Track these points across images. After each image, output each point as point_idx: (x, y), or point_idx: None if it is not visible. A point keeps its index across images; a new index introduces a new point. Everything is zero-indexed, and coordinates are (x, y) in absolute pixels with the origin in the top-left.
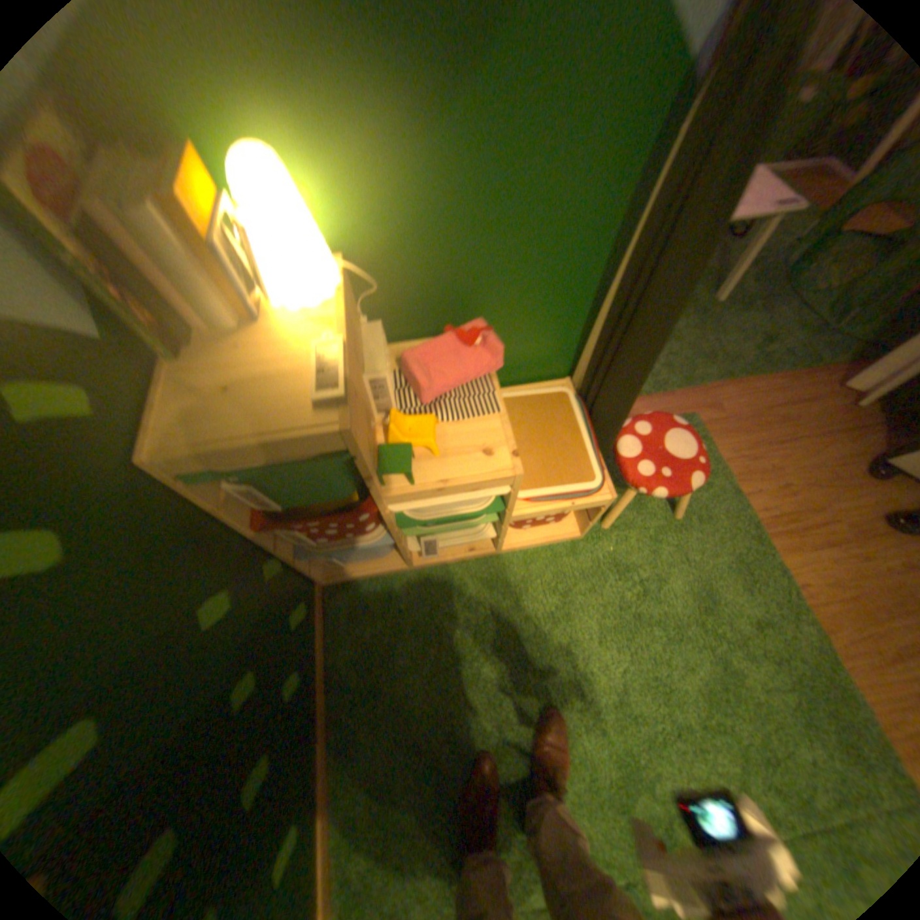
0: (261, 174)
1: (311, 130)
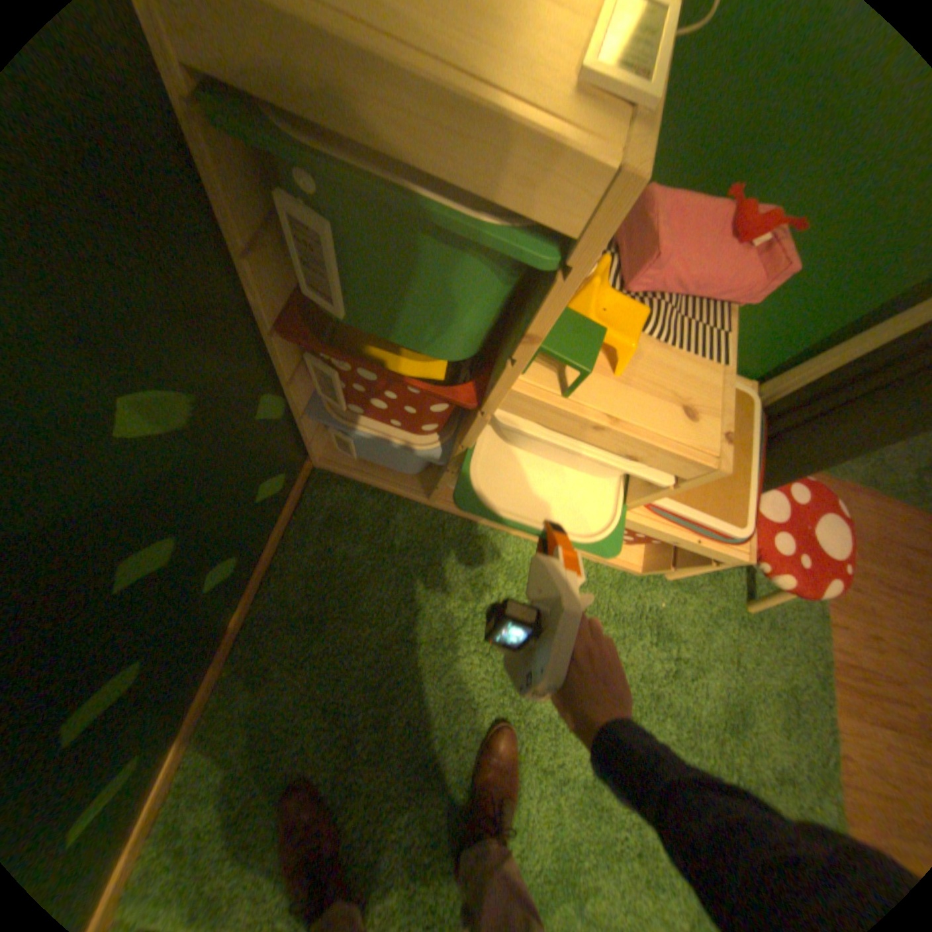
0: None
1: None
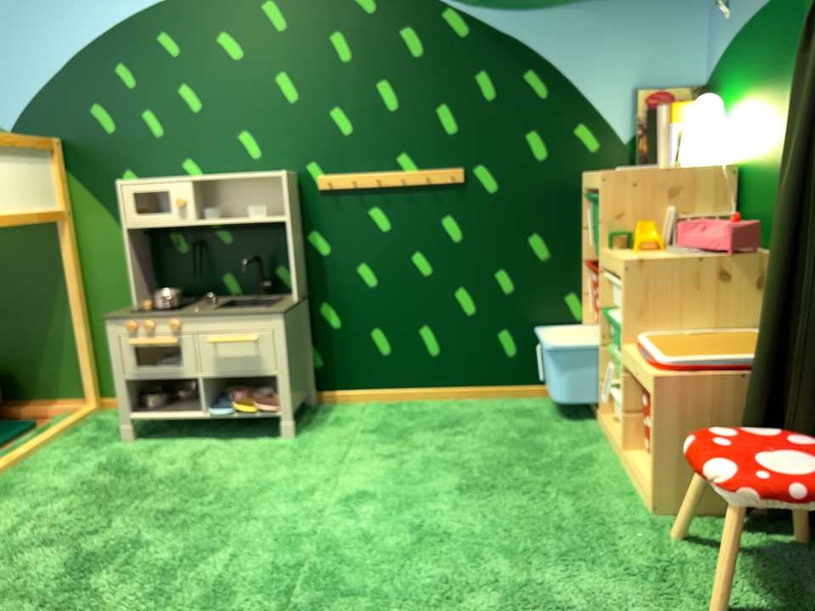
0: (699, 105)
1: (746, 98)
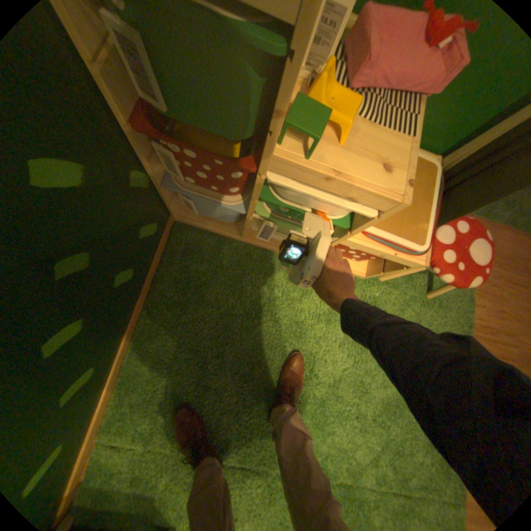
0: None
1: None
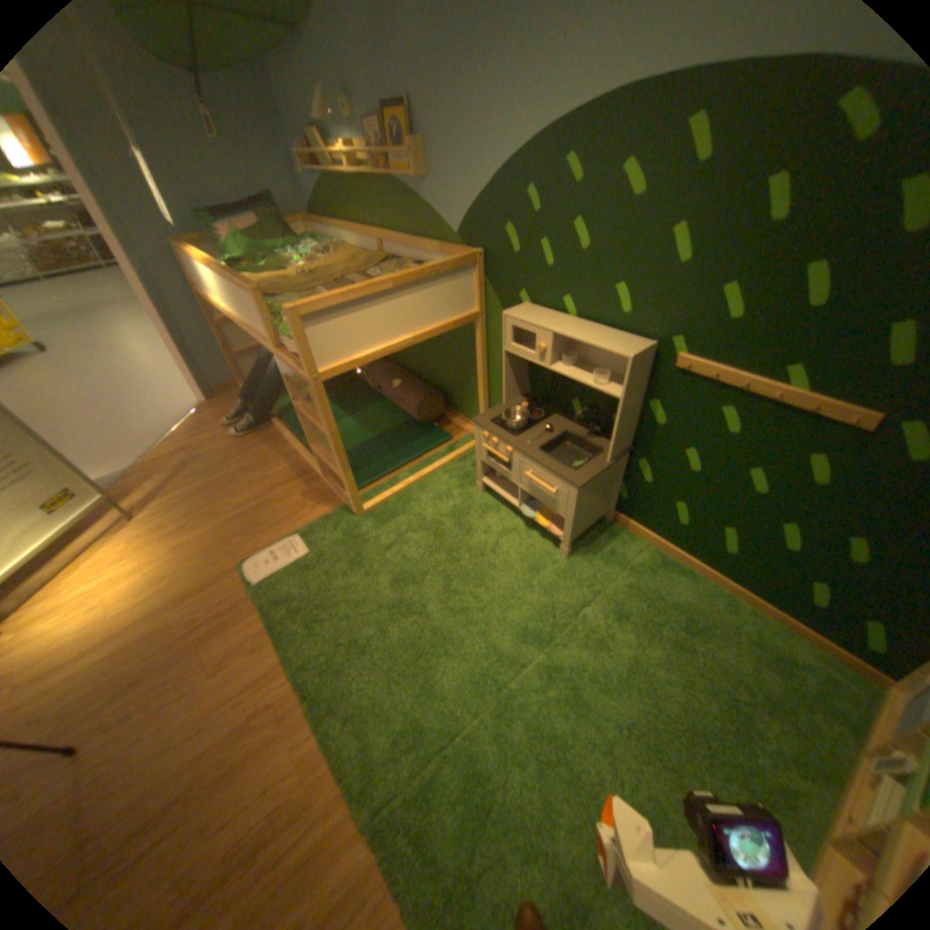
0: None
1: None
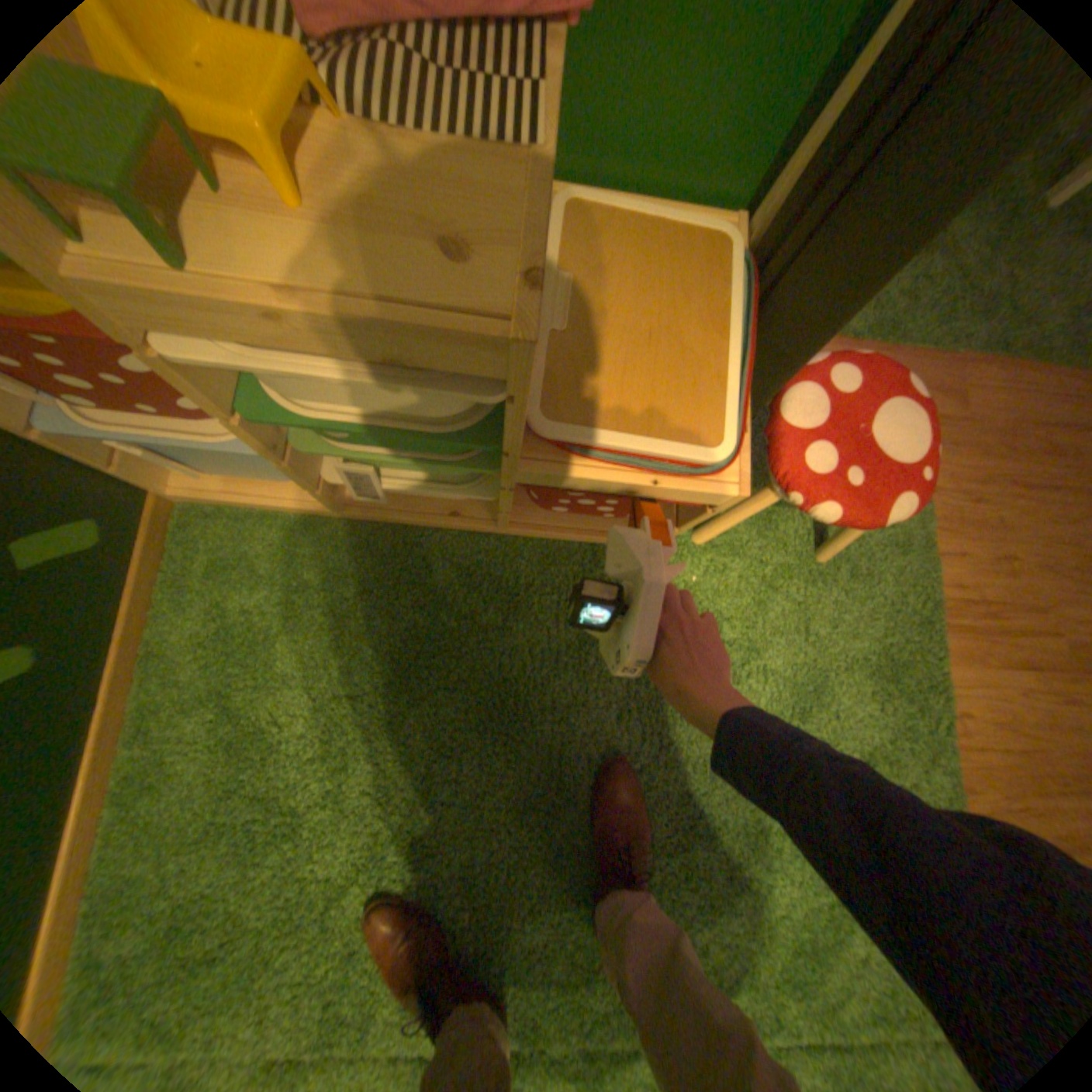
0: None
1: None
